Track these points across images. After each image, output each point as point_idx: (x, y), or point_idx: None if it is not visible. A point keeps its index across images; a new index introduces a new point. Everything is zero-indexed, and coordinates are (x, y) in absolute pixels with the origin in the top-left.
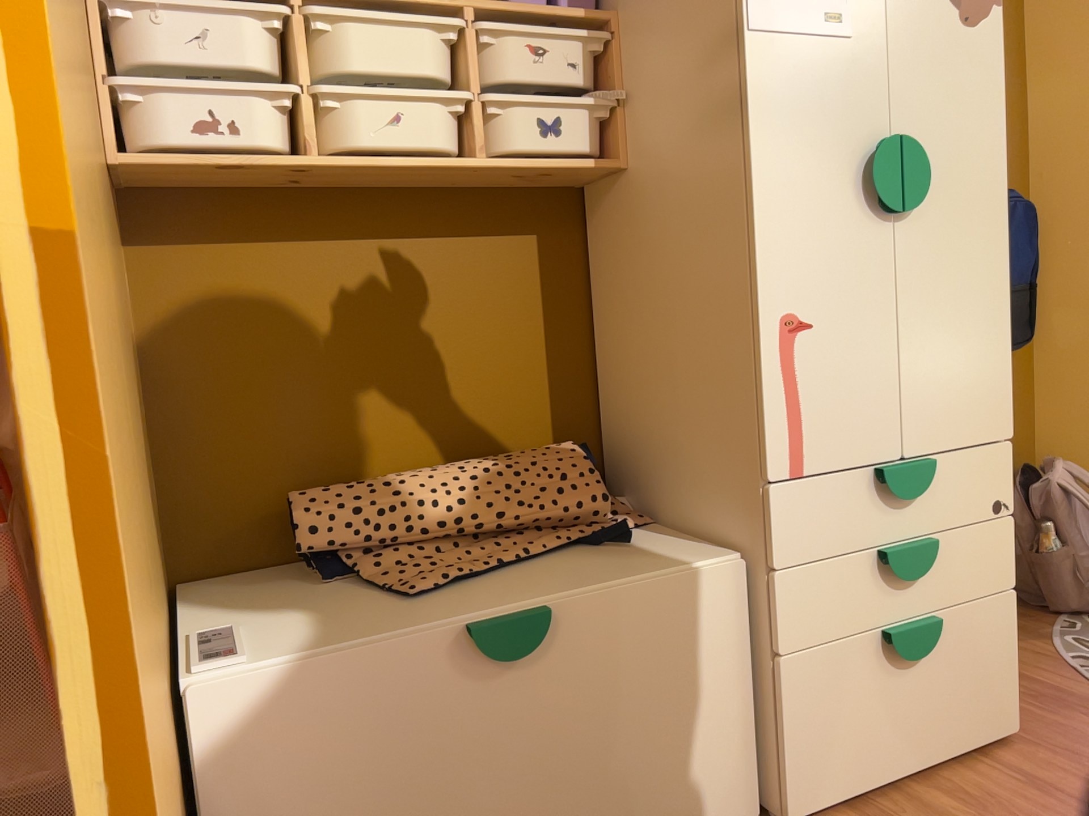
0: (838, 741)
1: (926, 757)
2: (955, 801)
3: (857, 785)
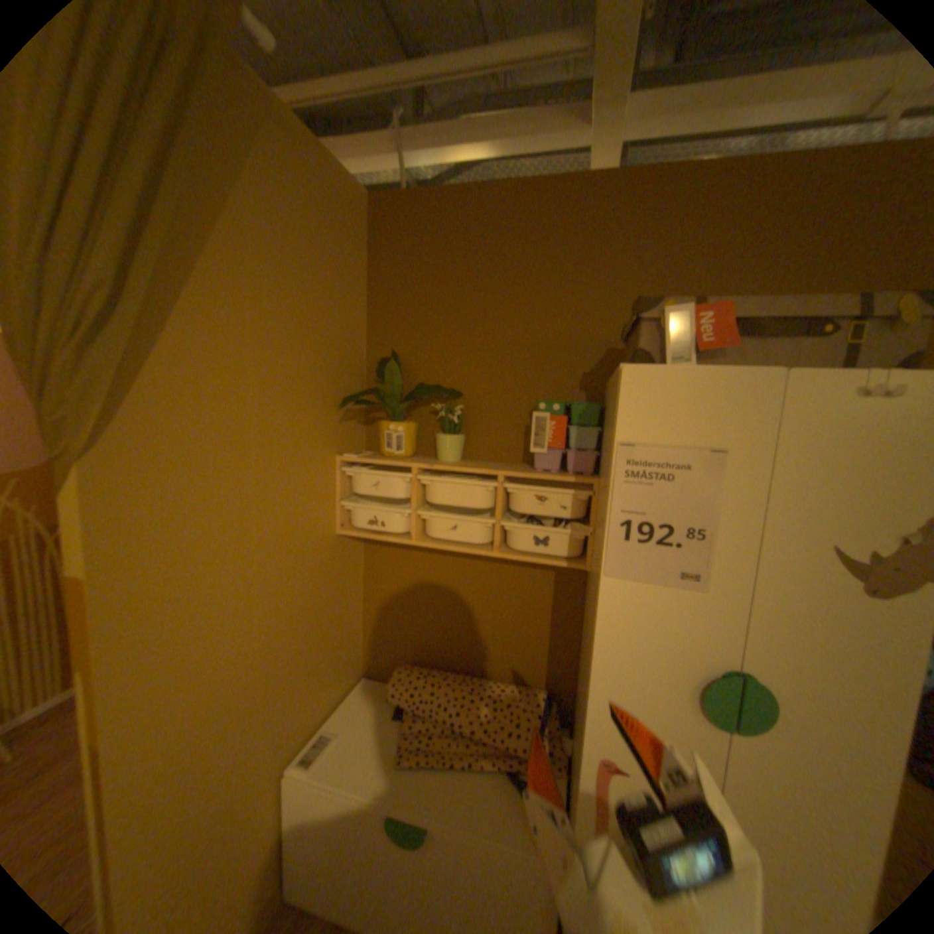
0: None
1: None
2: None
3: None
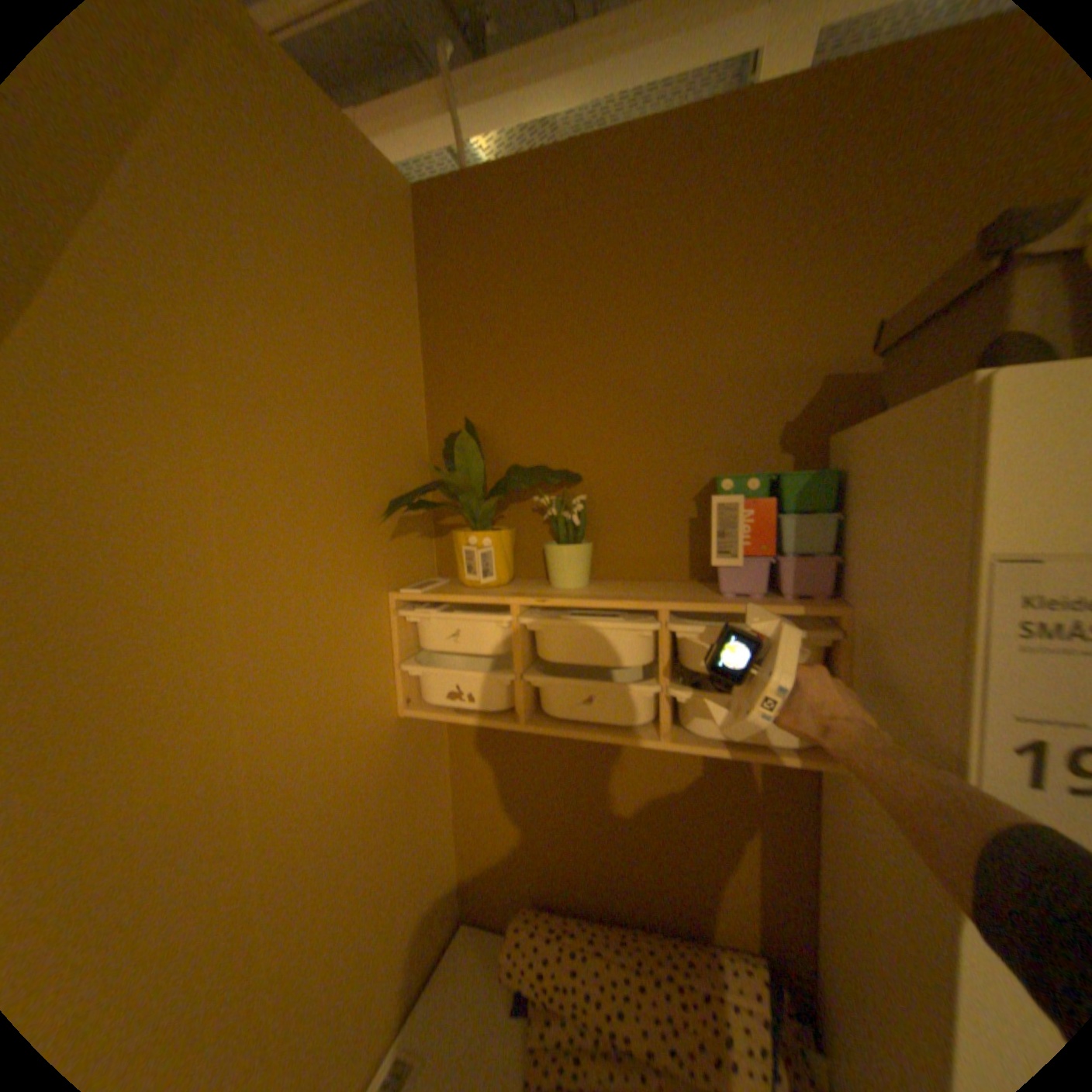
0: None
1: None
2: None
3: None
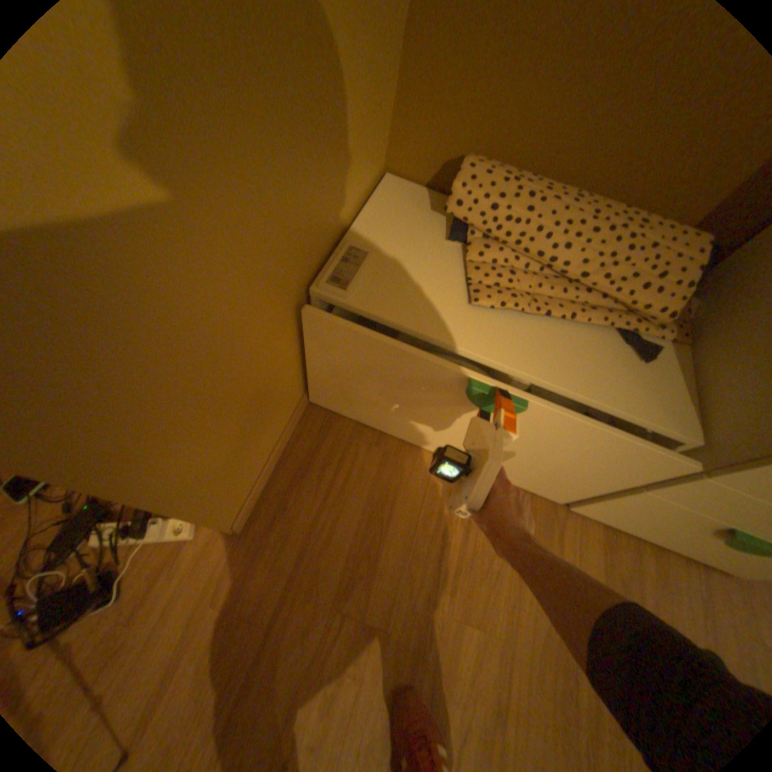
0: (630, 518)
1: (670, 547)
2: (653, 572)
3: (618, 526)
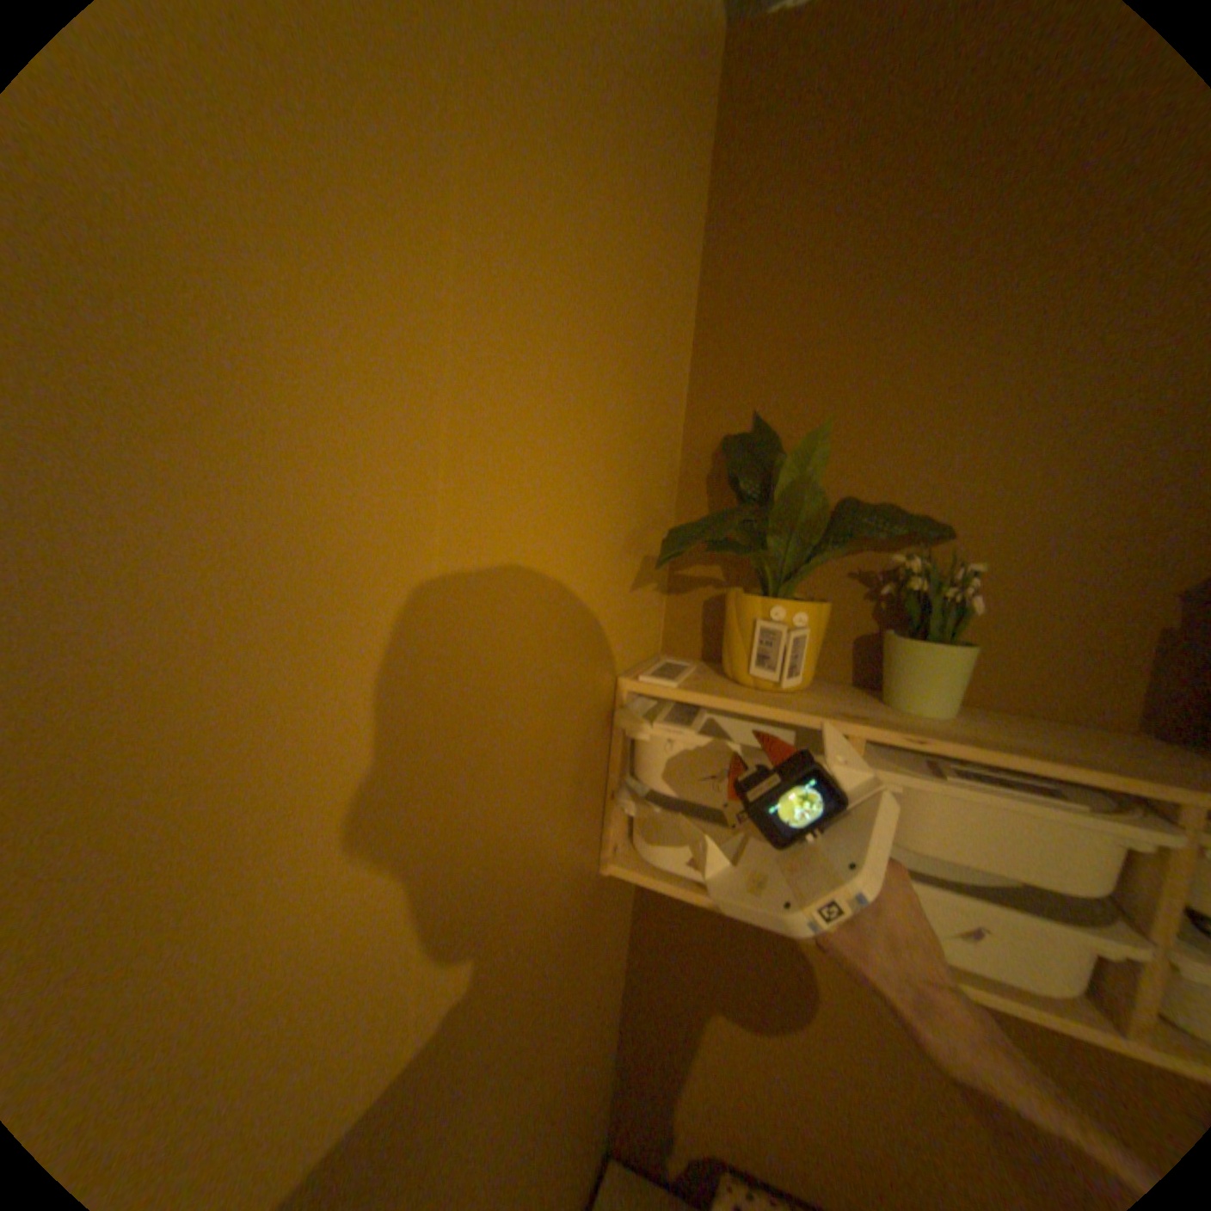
0: None
1: None
2: None
3: None
